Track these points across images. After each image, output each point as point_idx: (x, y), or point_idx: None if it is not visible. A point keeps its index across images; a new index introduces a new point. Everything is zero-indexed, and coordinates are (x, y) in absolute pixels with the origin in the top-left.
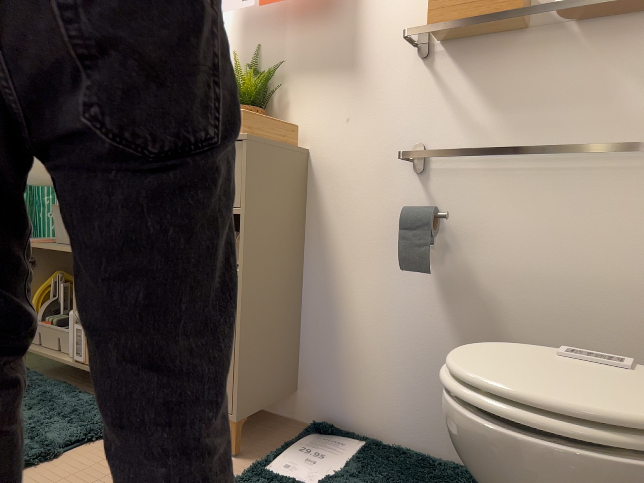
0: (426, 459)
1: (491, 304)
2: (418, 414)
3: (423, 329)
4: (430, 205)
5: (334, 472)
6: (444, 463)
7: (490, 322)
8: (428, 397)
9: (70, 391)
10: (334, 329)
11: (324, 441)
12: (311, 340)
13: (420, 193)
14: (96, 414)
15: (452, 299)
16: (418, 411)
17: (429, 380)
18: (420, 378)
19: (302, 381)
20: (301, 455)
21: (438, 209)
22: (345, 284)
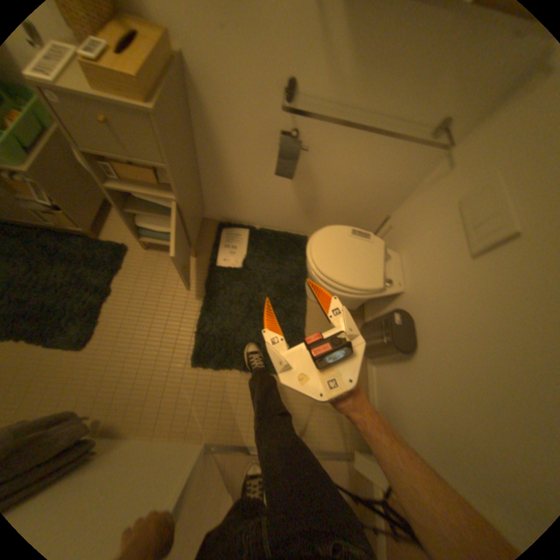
0: (277, 235)
1: (317, 183)
2: (273, 218)
3: (279, 189)
4: (294, 127)
5: (245, 255)
6: (284, 235)
7: (314, 189)
8: (278, 213)
9: (63, 241)
10: (226, 186)
11: (232, 236)
12: (211, 189)
13: (289, 118)
14: (104, 257)
15: (297, 179)
16: (273, 217)
17: (280, 208)
18: (275, 207)
19: (209, 205)
20: (228, 250)
21: (299, 132)
22: (232, 165)
